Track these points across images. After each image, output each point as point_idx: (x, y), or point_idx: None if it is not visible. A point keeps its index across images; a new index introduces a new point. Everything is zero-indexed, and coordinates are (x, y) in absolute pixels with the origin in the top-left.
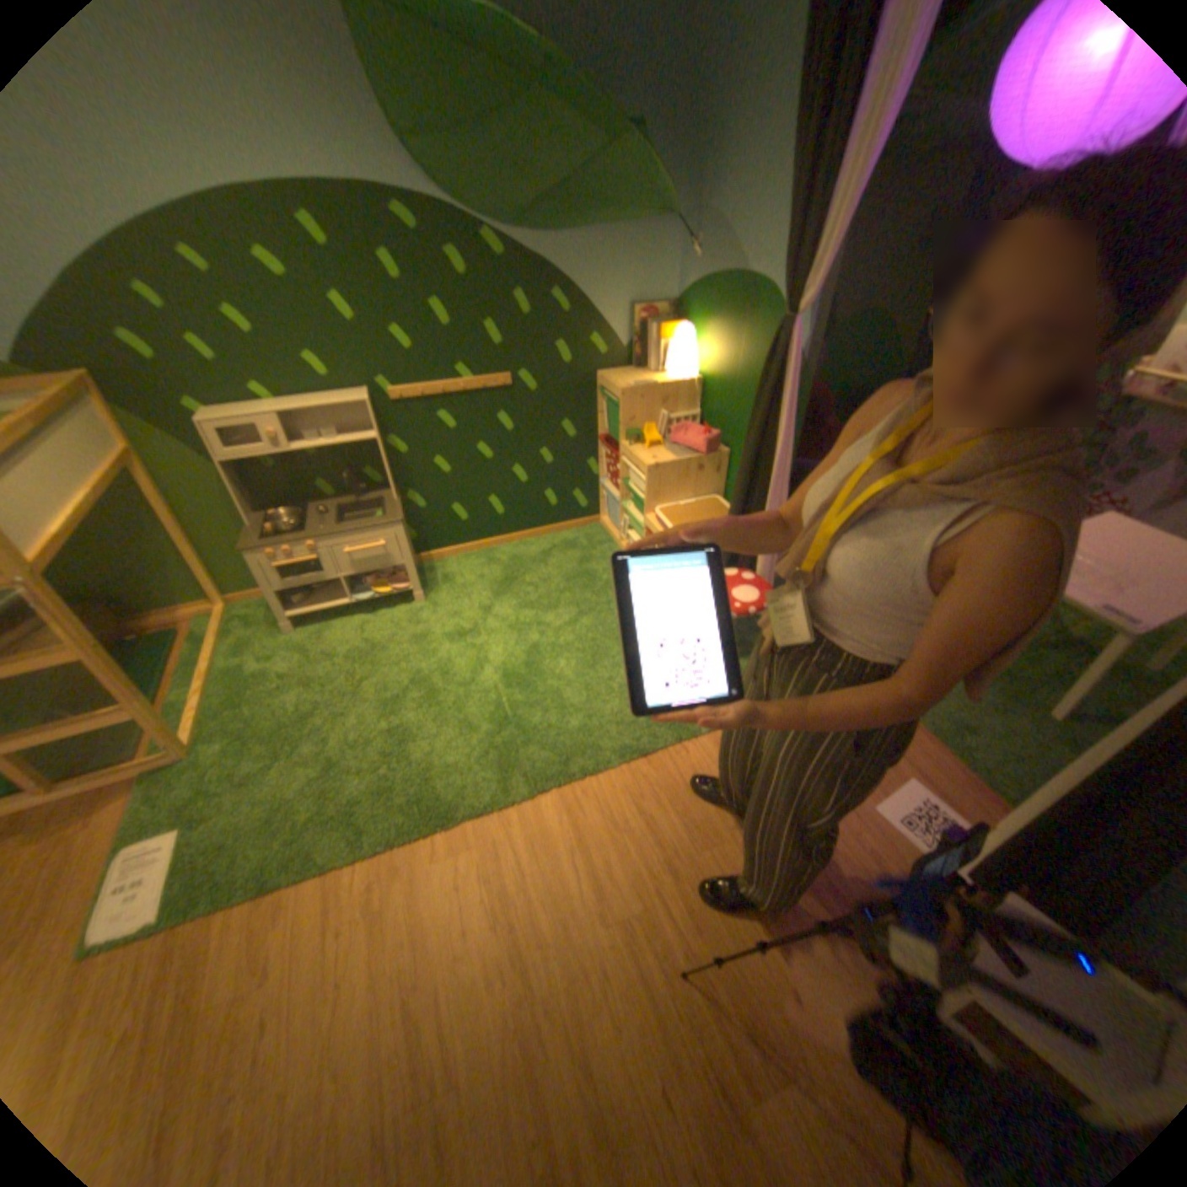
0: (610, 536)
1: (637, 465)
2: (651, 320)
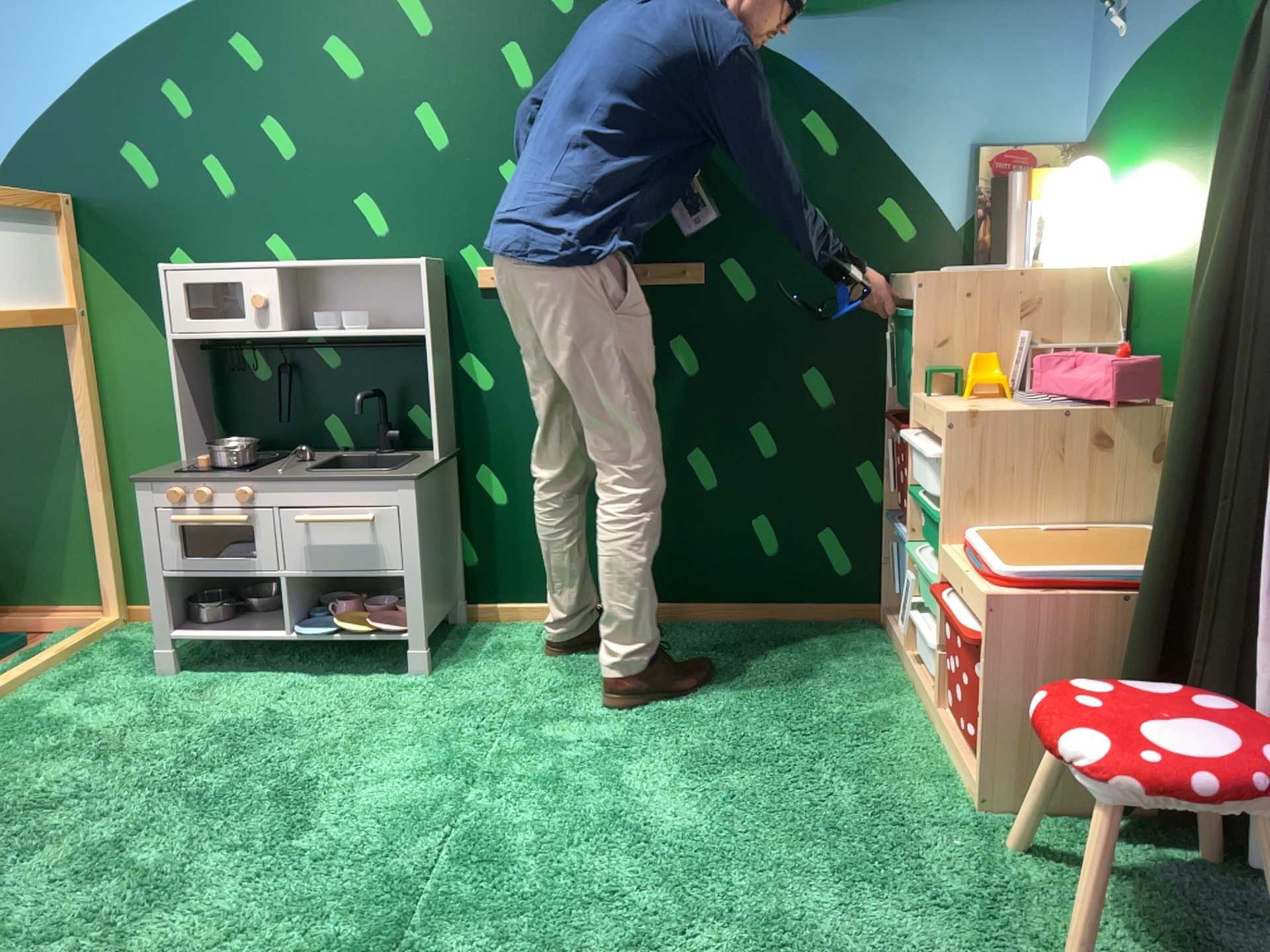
0: (893, 640)
1: (935, 423)
2: (1017, 174)
